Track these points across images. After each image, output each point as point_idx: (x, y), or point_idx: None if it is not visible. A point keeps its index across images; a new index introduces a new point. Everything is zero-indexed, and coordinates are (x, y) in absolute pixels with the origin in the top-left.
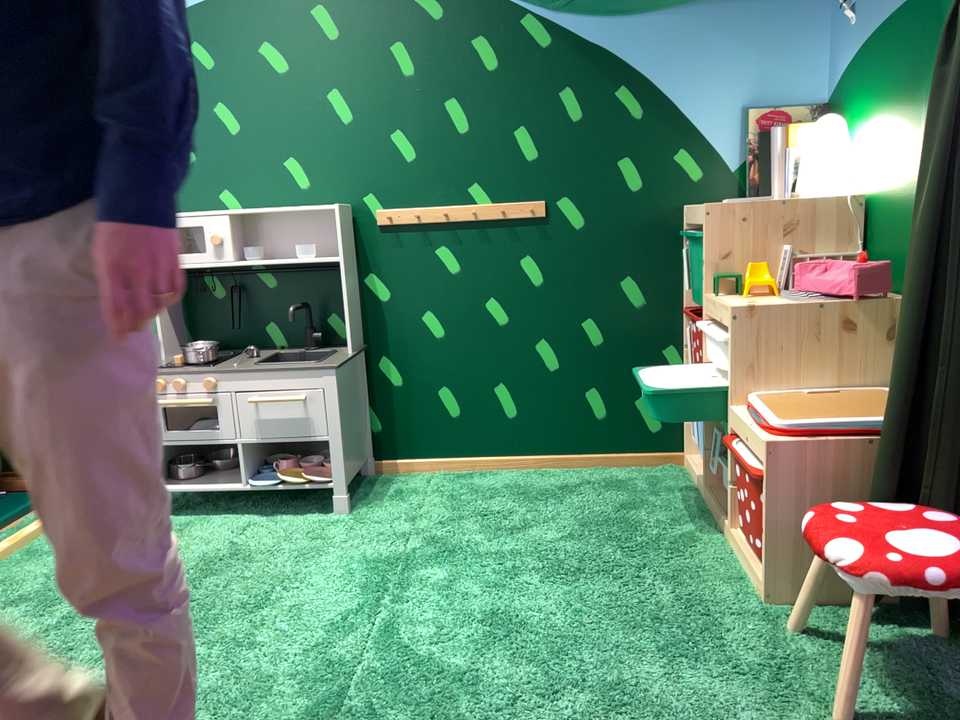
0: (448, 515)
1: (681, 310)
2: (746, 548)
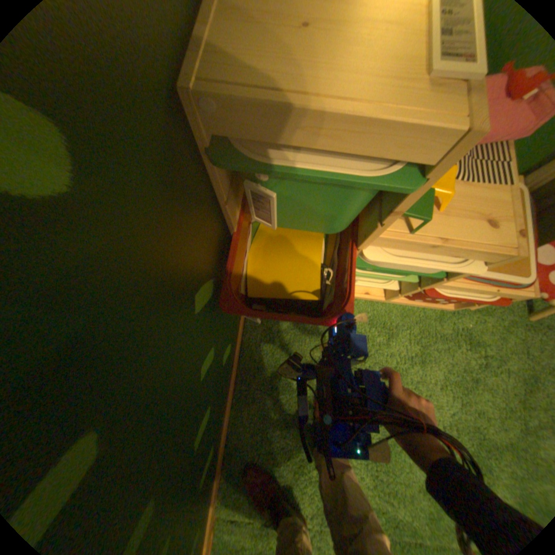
0: (317, 498)
1: (231, 232)
2: (411, 300)
